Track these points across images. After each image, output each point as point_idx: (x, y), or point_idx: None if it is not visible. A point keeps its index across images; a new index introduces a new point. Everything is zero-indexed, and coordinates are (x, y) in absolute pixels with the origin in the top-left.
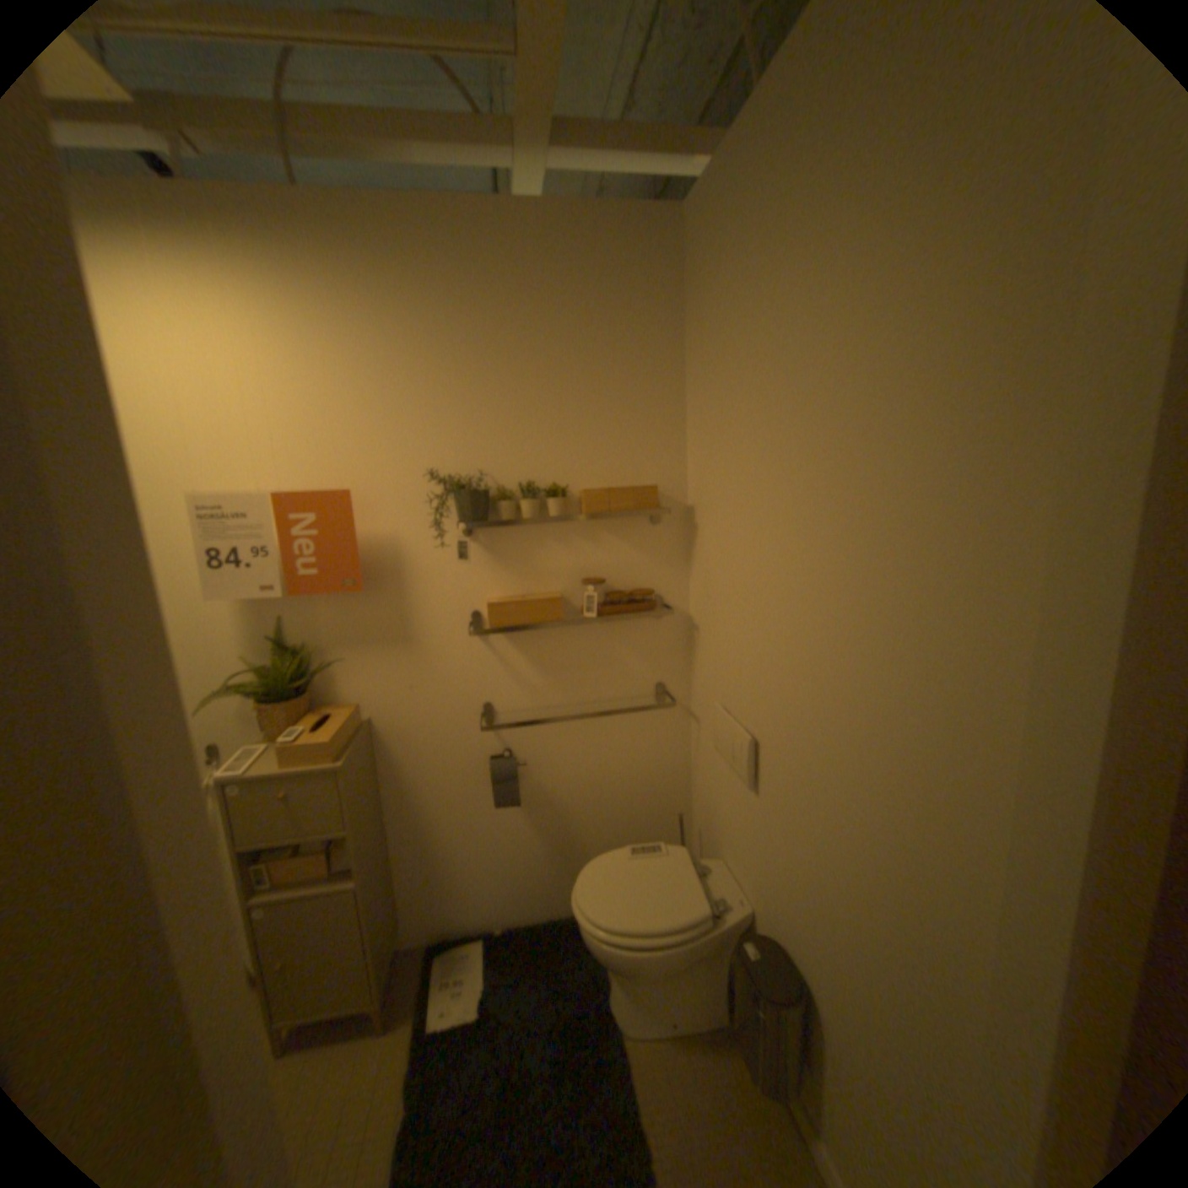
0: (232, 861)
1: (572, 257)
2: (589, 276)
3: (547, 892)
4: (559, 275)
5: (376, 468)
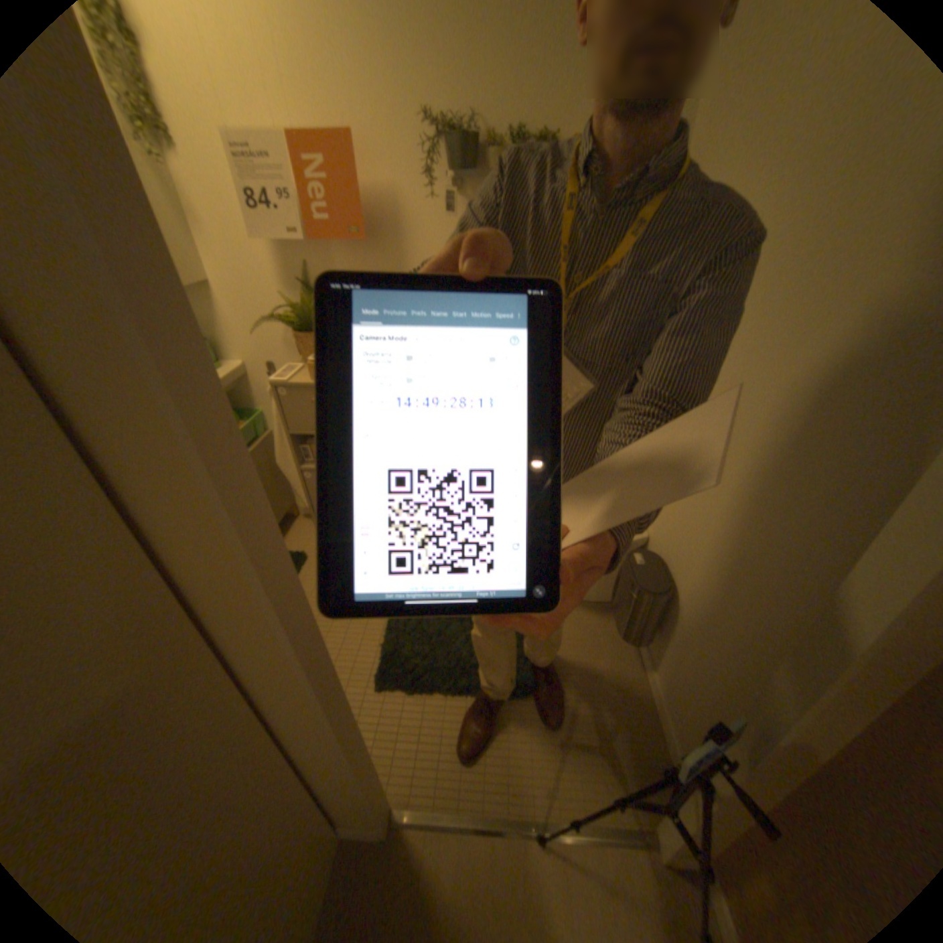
0: (288, 439)
1: None
2: None
3: None
4: None
5: (374, 104)
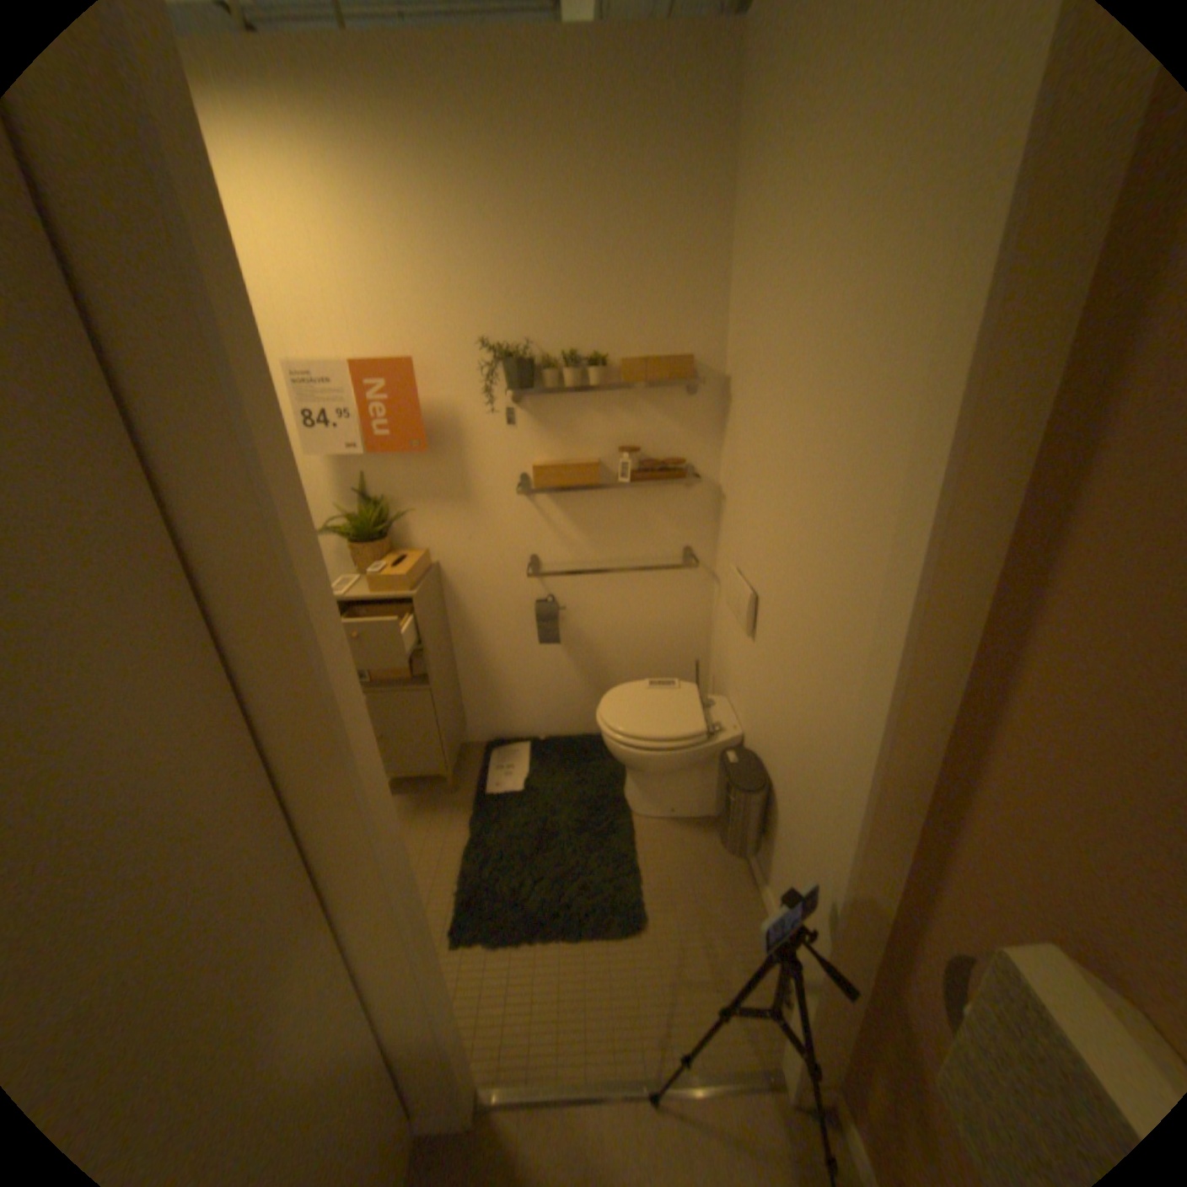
0: None
1: (620, 99)
2: (637, 120)
3: (583, 713)
4: (606, 121)
5: (434, 337)
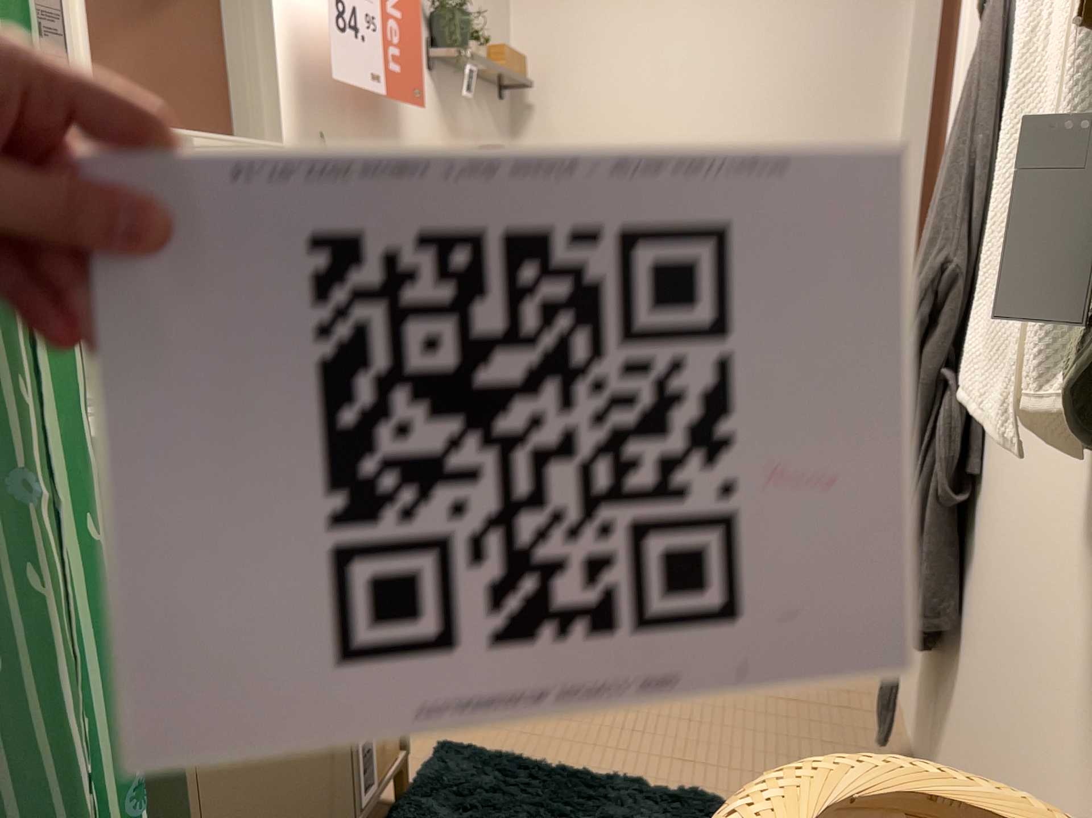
0: None
1: None
2: None
3: None
4: None
5: None
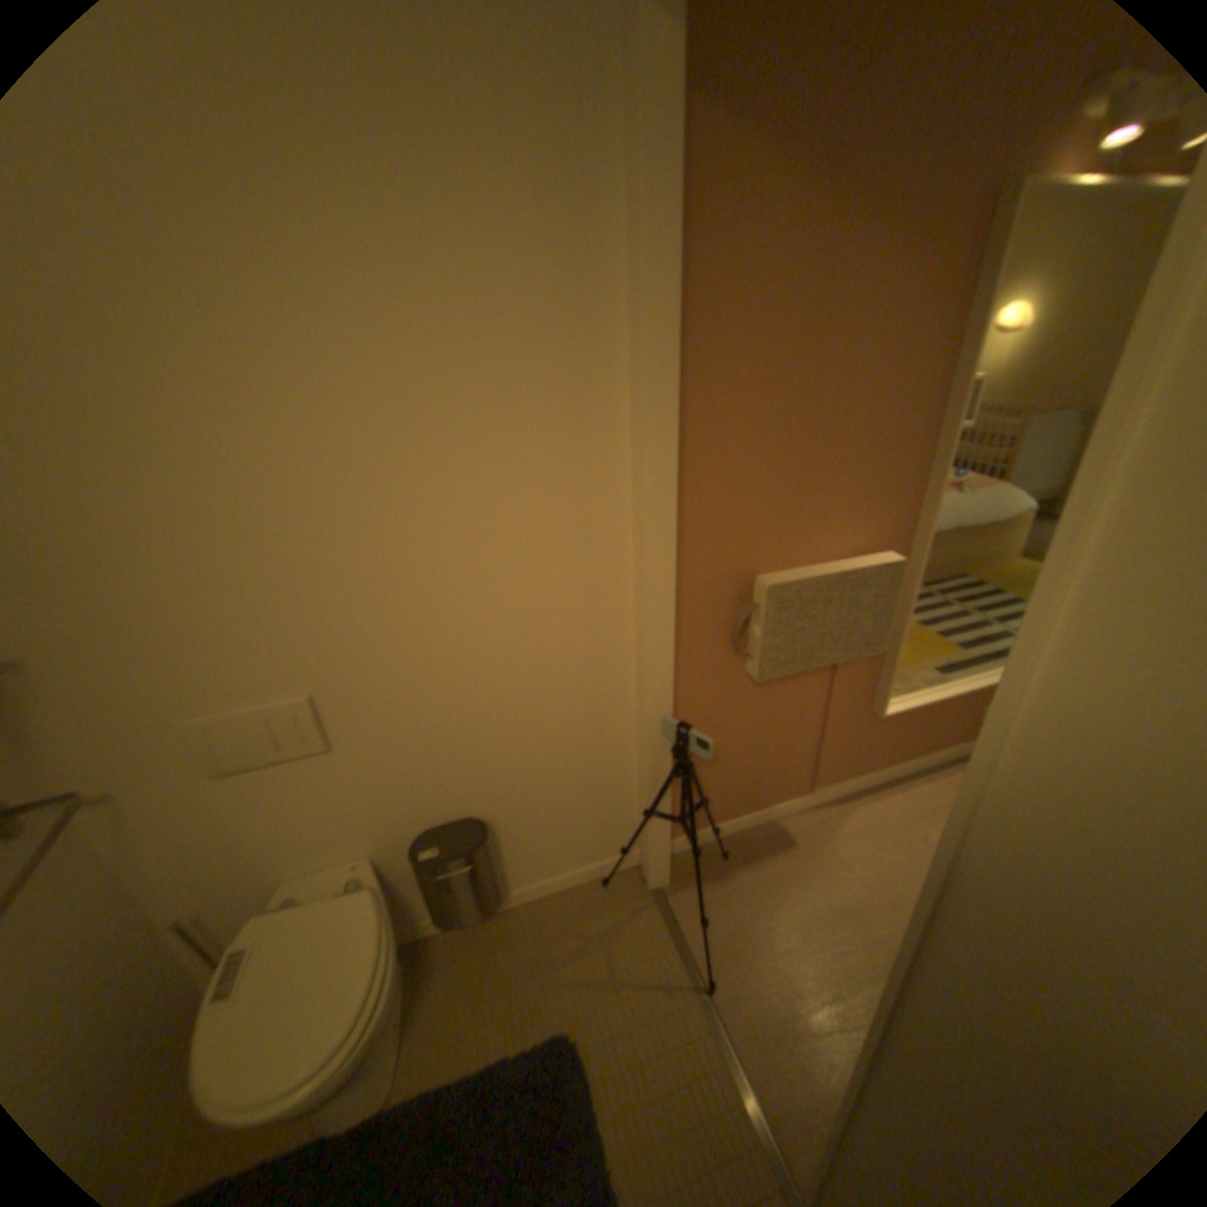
0: None
1: None
2: None
3: None
4: None
5: None
